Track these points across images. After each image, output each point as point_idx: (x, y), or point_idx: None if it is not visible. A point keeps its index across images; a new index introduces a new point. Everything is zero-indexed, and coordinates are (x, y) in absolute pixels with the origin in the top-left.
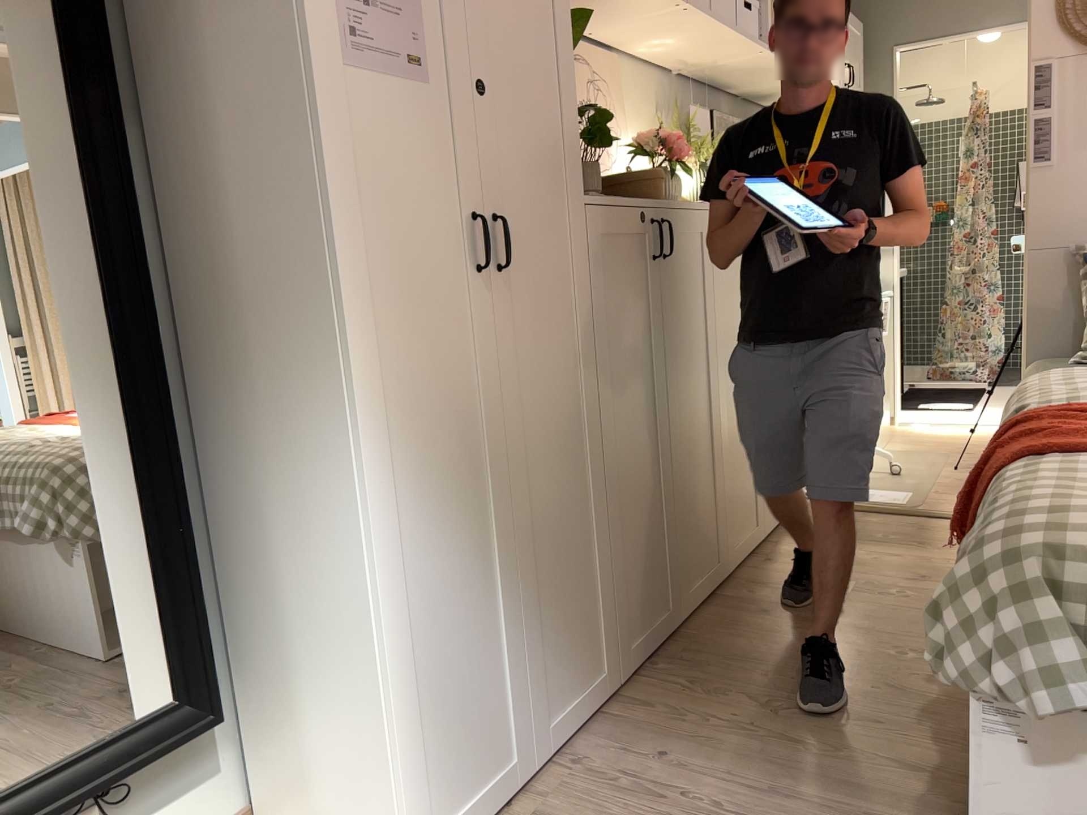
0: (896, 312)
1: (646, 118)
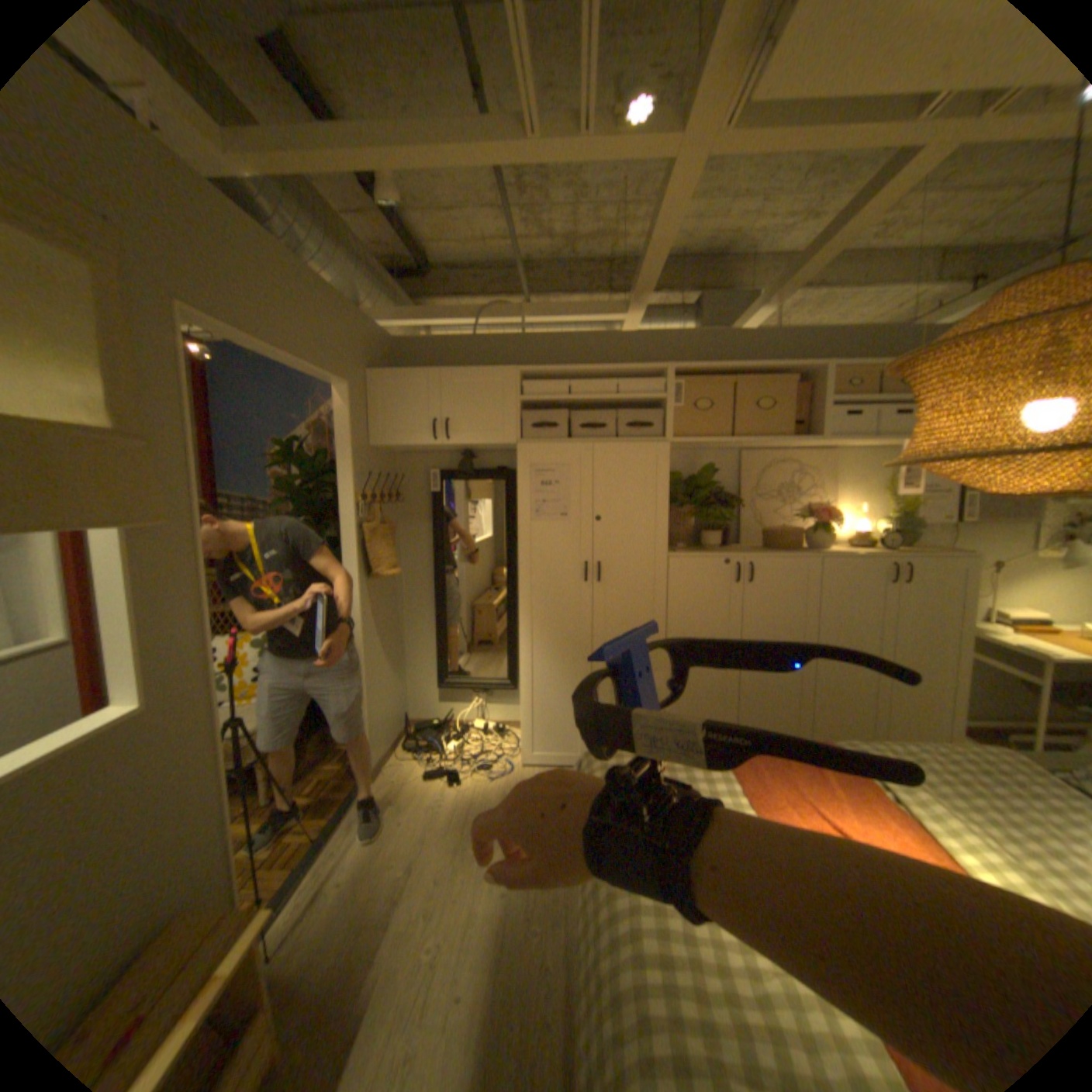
0: None
1: (877, 482)
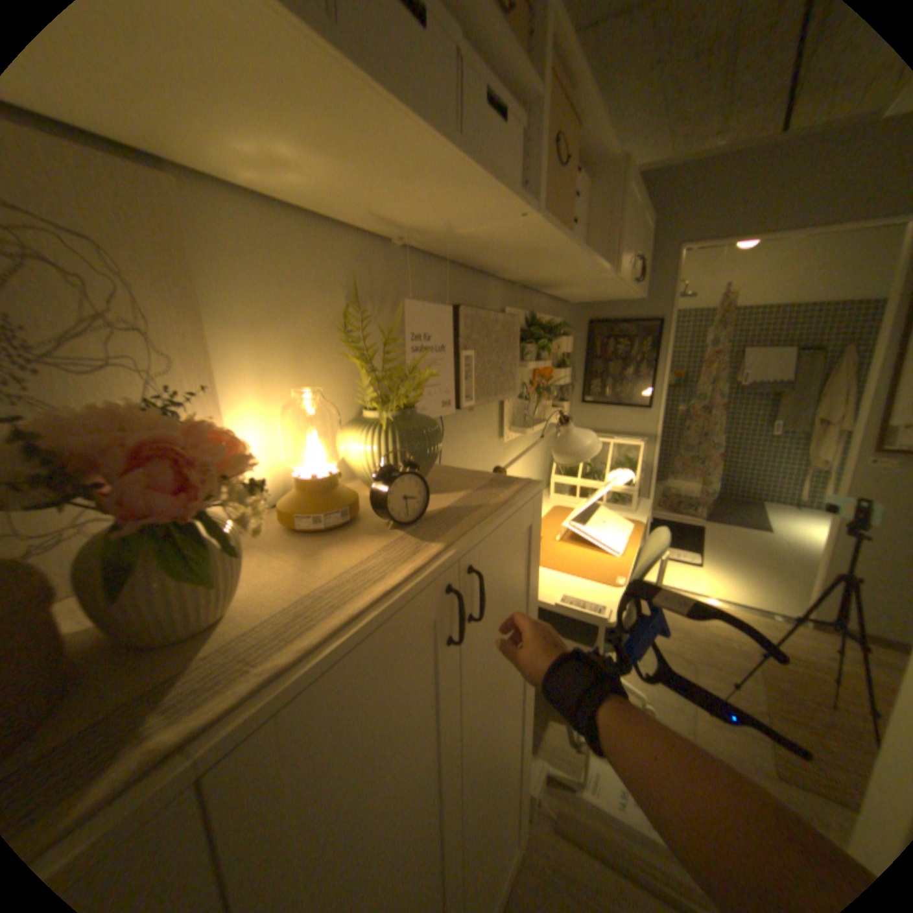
0: (651, 492)
1: (316, 317)
